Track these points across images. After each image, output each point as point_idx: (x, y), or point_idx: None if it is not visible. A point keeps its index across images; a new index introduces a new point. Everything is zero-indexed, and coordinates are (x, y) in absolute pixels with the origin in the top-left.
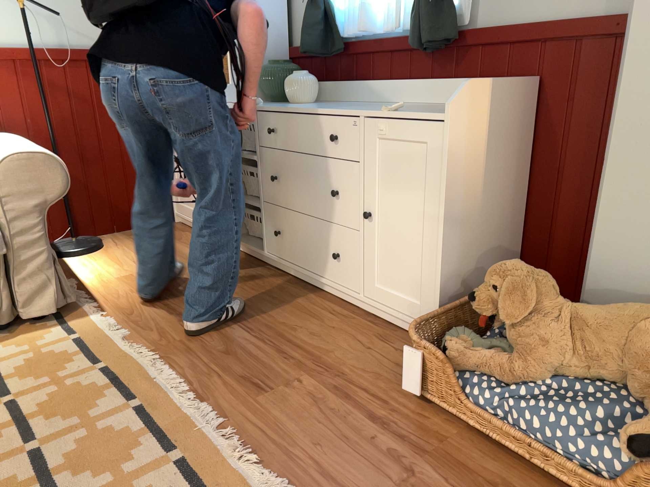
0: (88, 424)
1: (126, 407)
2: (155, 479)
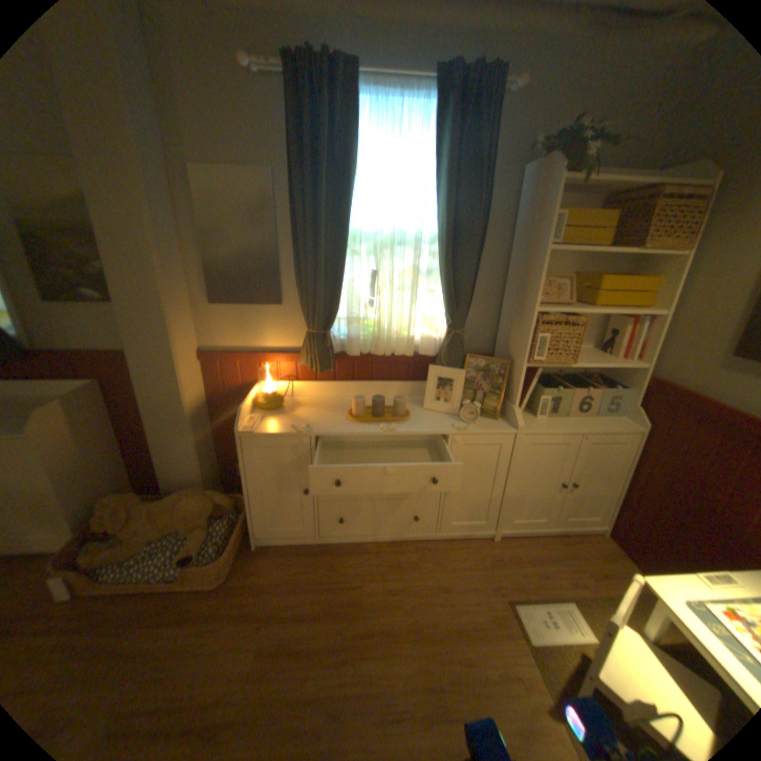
0: None
1: None
2: None
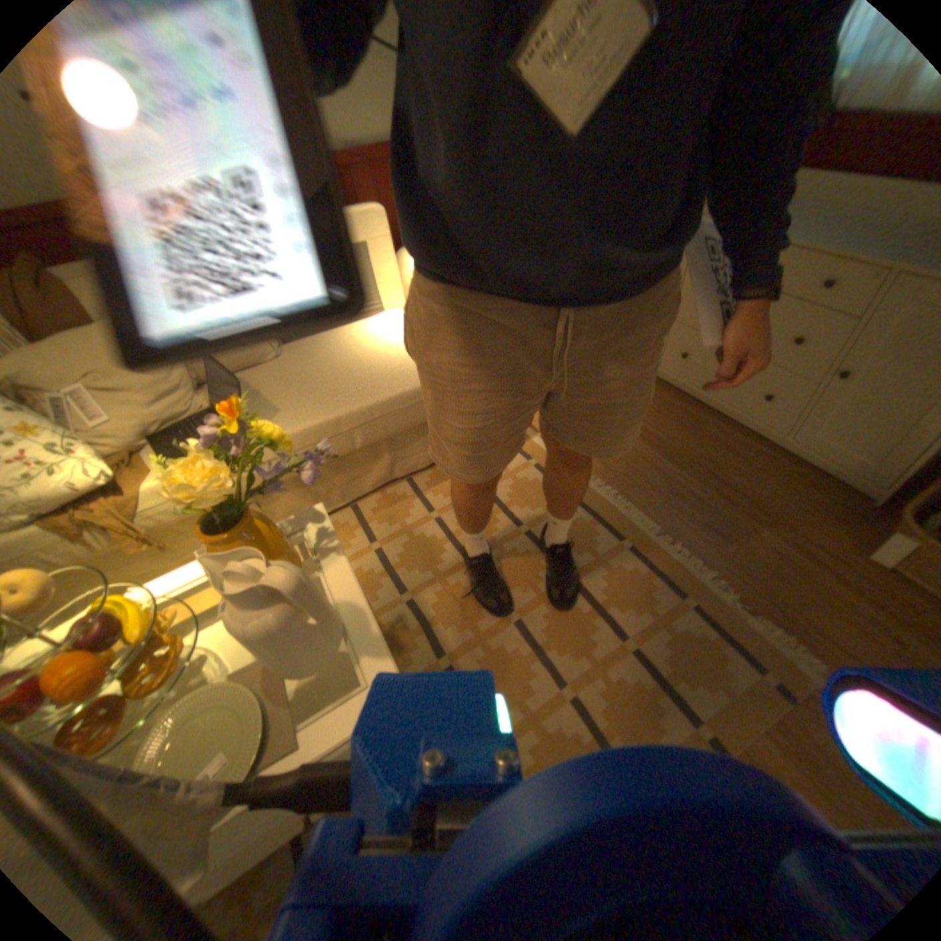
0: (601, 562)
1: (622, 548)
2: (685, 624)
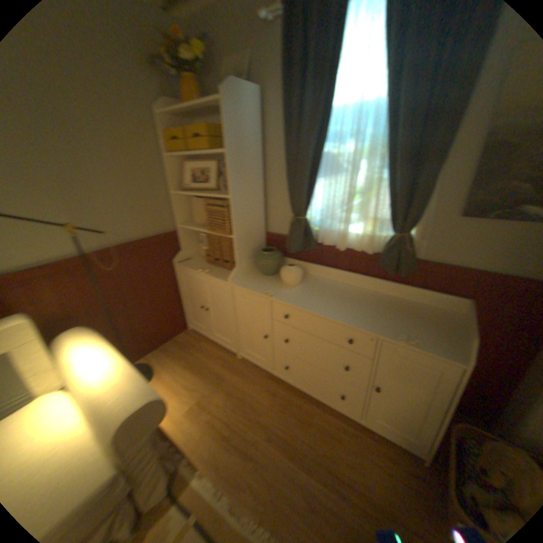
0: None
1: None
2: None
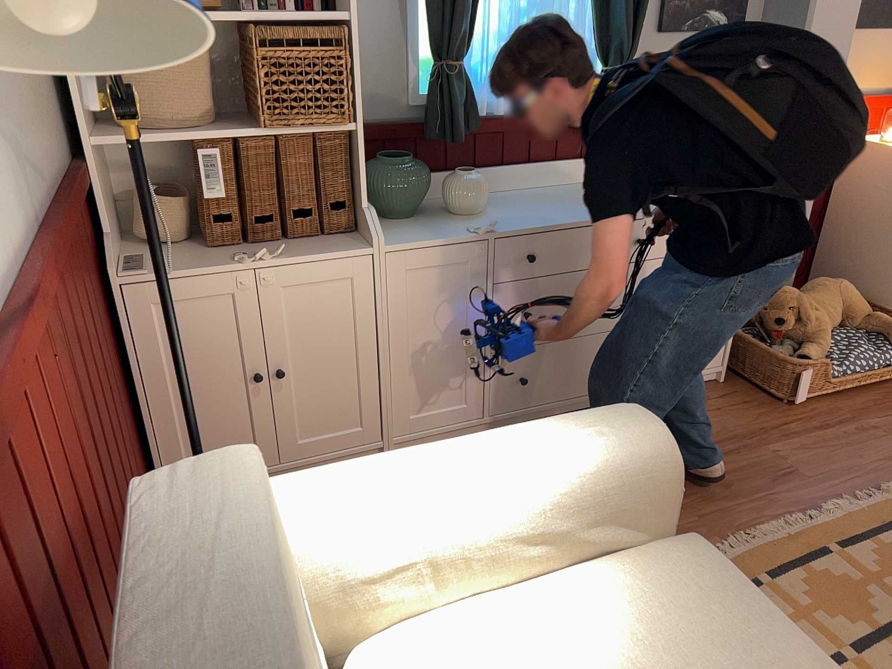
0: (874, 581)
1: (840, 555)
2: None
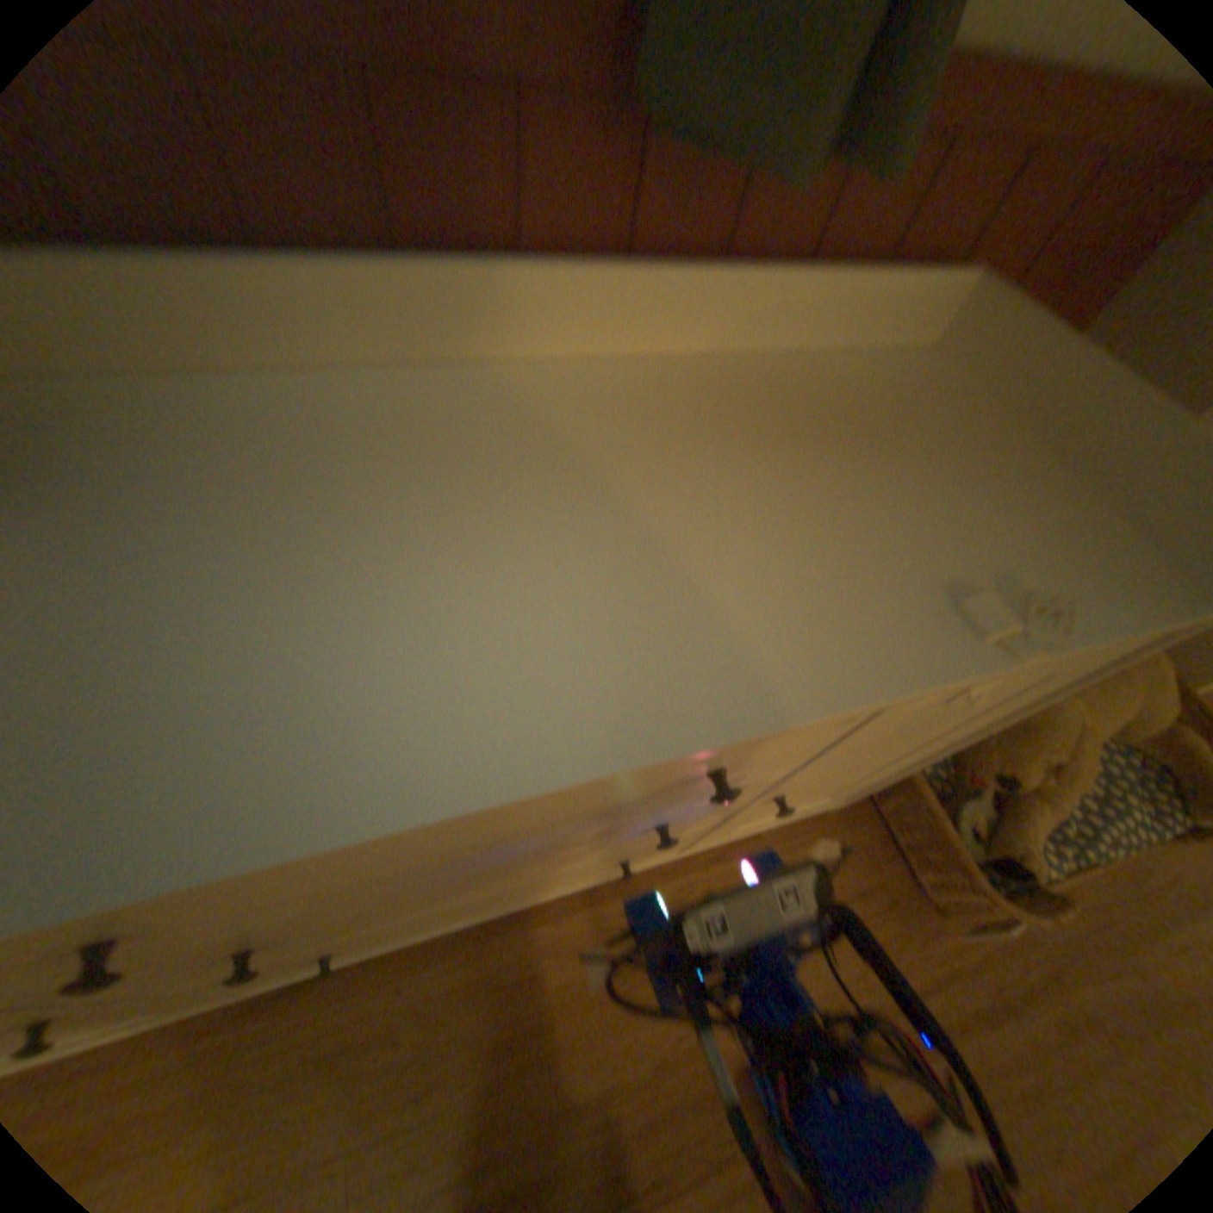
0: None
1: None
2: None
